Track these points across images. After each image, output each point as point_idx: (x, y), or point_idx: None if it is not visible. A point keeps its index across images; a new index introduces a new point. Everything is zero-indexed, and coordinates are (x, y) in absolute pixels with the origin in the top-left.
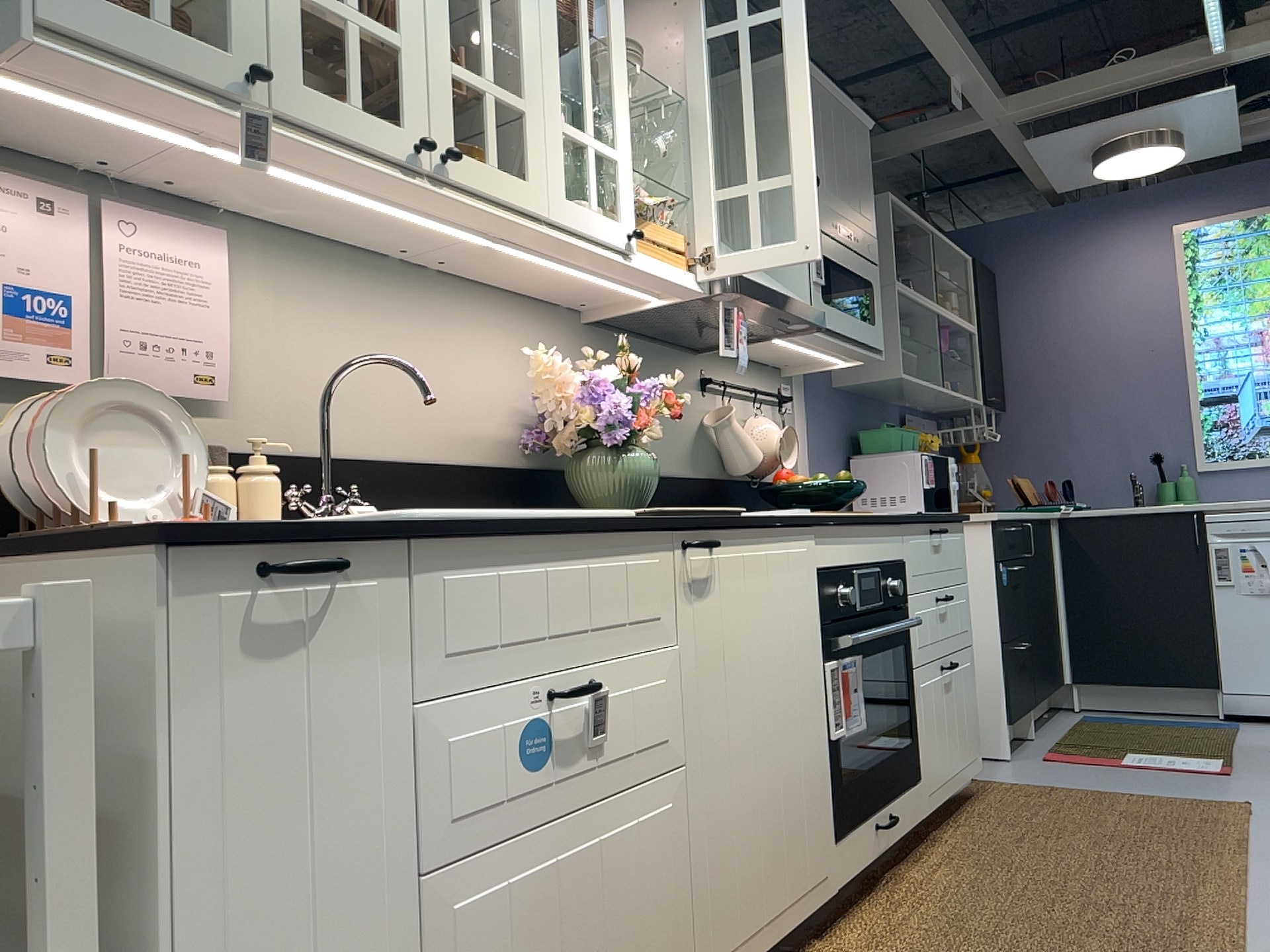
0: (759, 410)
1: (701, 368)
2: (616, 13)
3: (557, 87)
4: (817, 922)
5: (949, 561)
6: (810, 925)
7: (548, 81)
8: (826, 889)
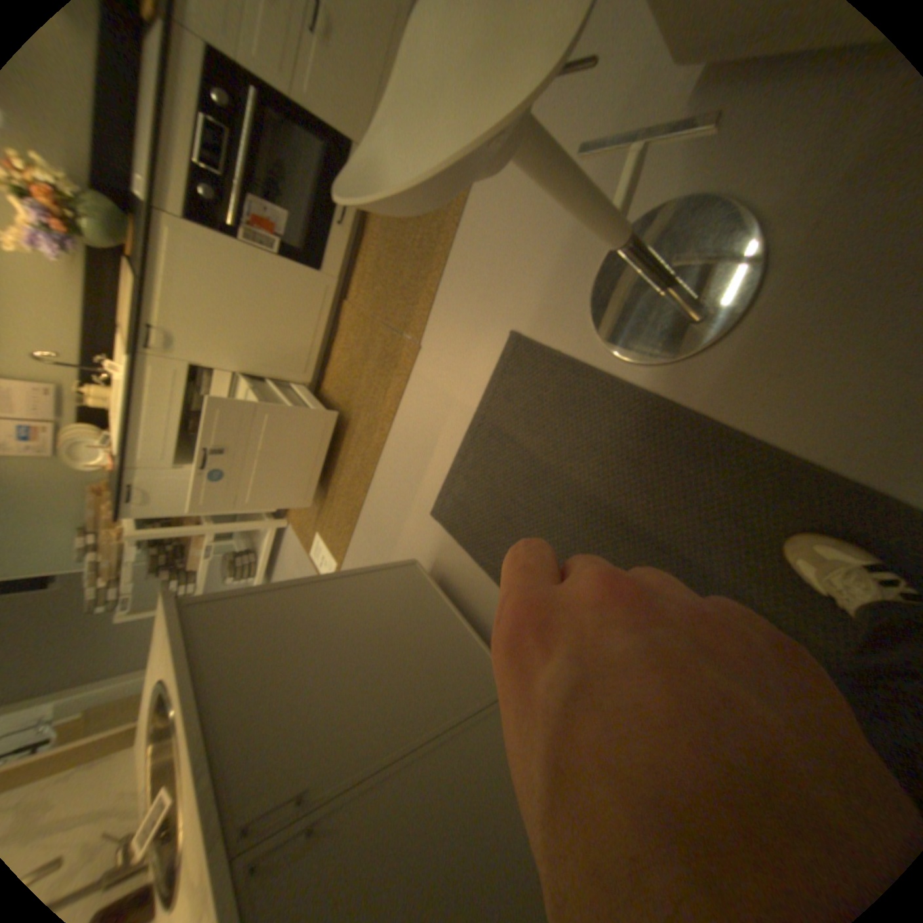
0: None
1: None
2: None
3: None
4: (337, 299)
5: None
6: (336, 301)
7: None
8: (330, 289)
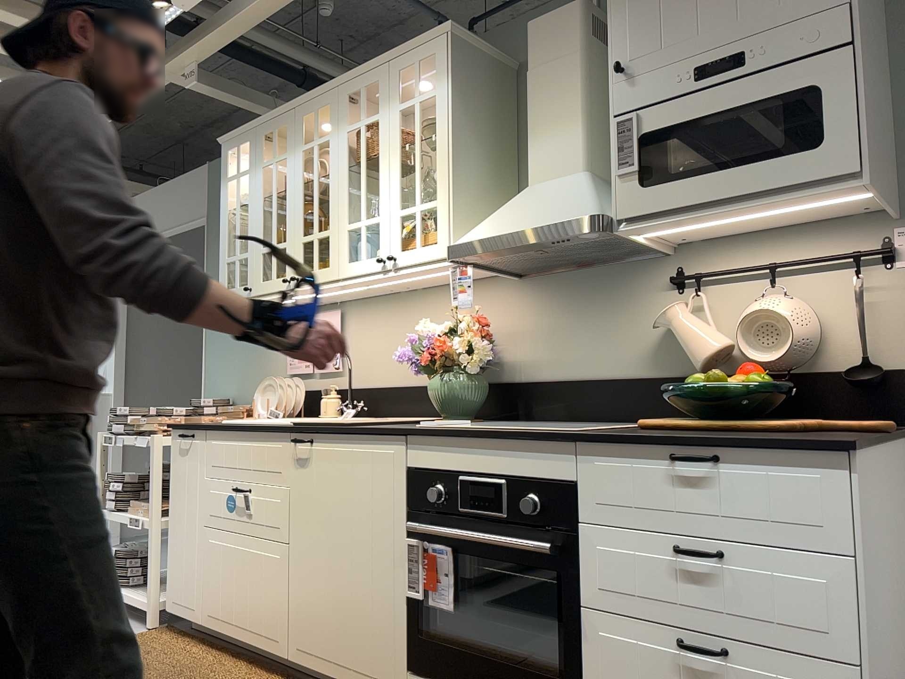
0: (803, 283)
1: (671, 268)
2: (382, 134)
3: (344, 209)
4: None
5: (740, 504)
6: None
7: (340, 210)
8: None
